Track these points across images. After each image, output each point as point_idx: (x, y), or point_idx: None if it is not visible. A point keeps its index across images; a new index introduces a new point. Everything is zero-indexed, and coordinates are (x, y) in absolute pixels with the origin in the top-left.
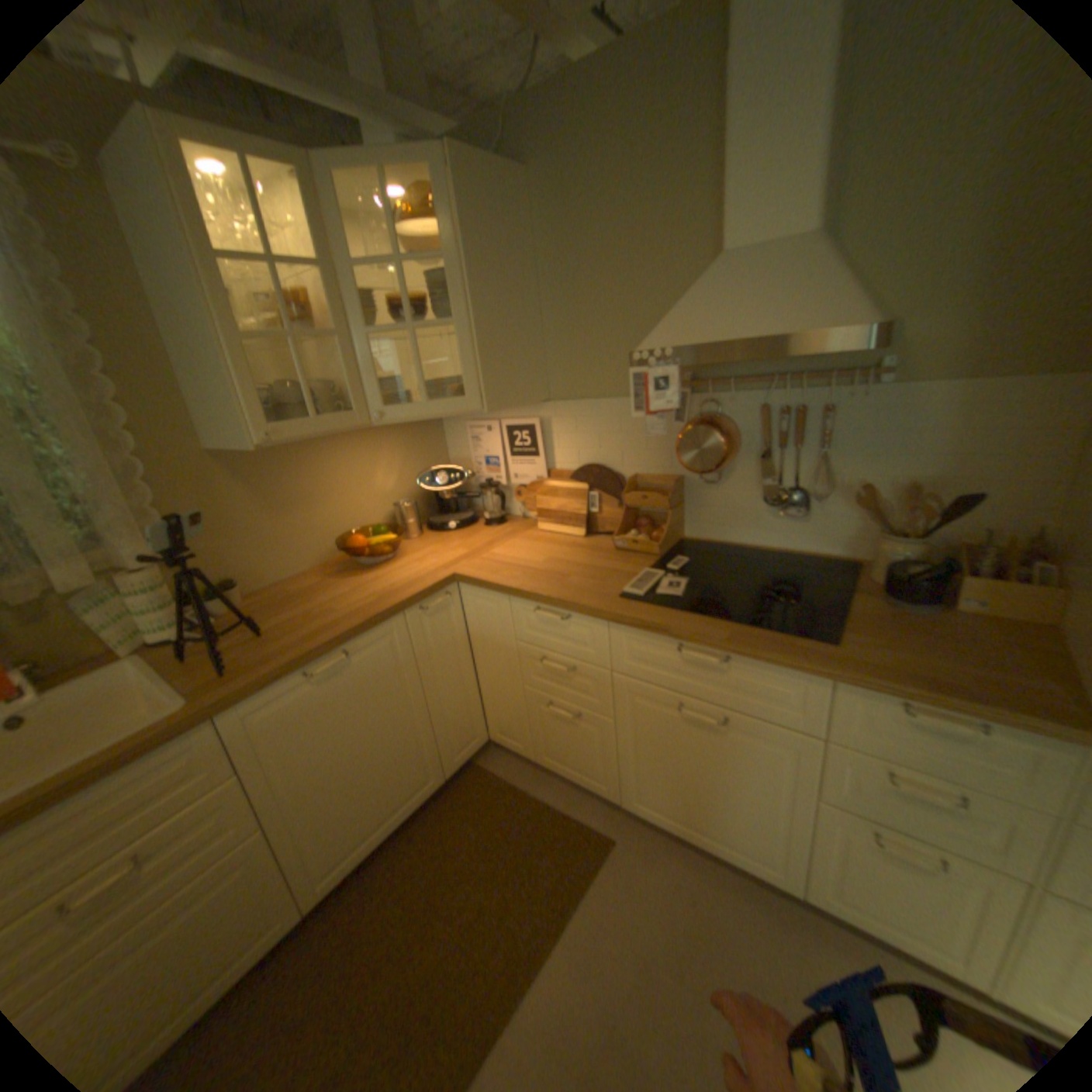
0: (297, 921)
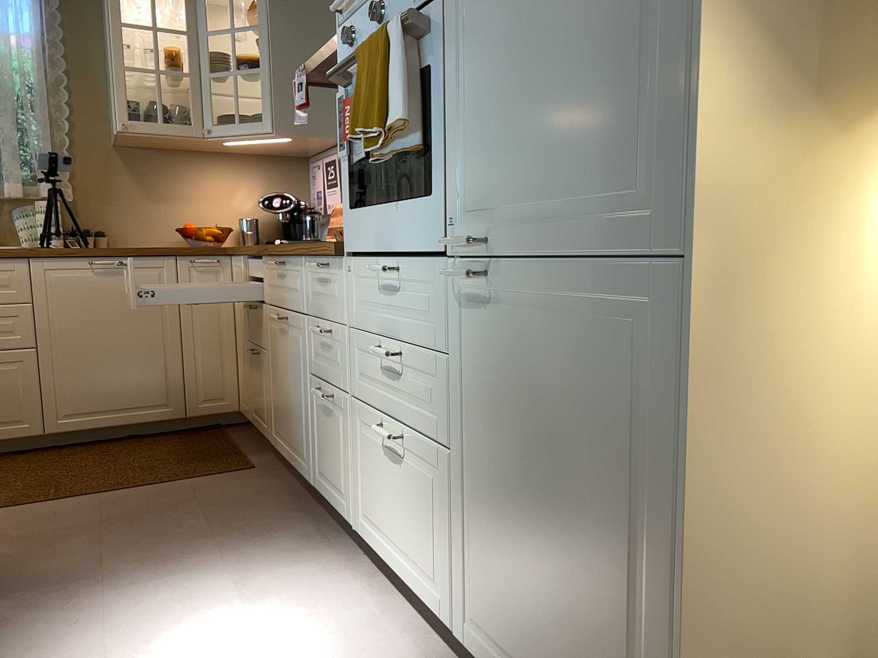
0: (40, 435)
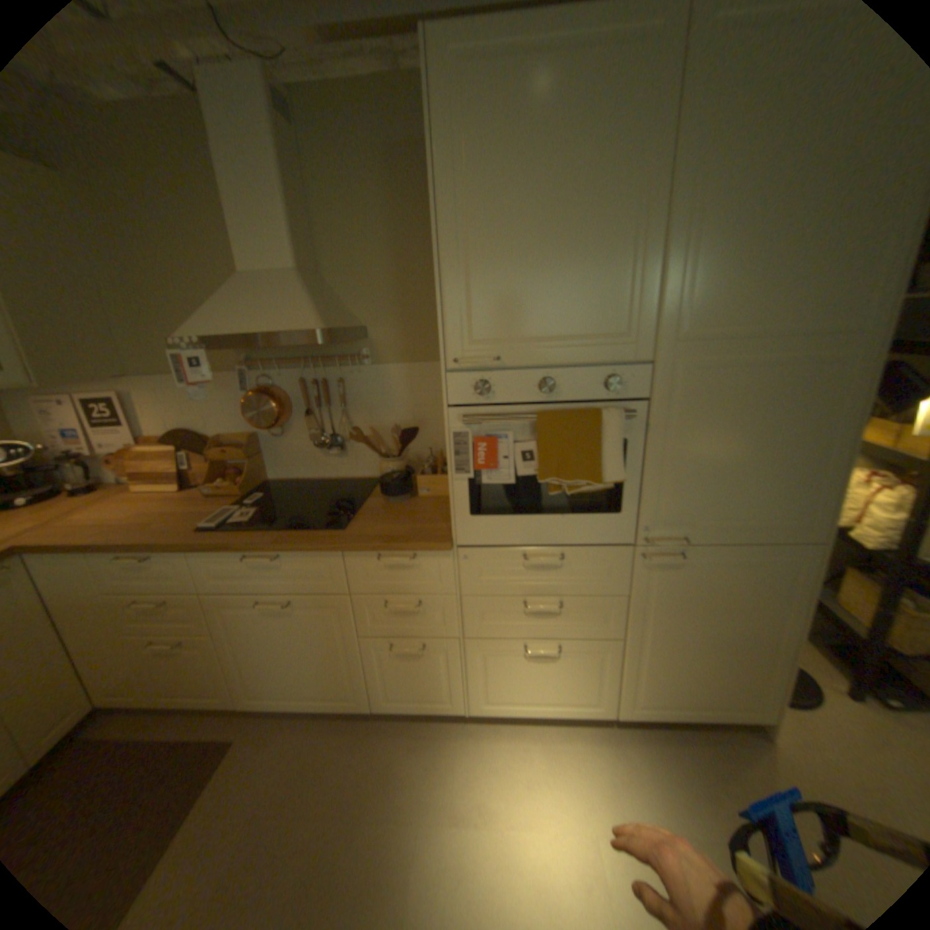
0: None
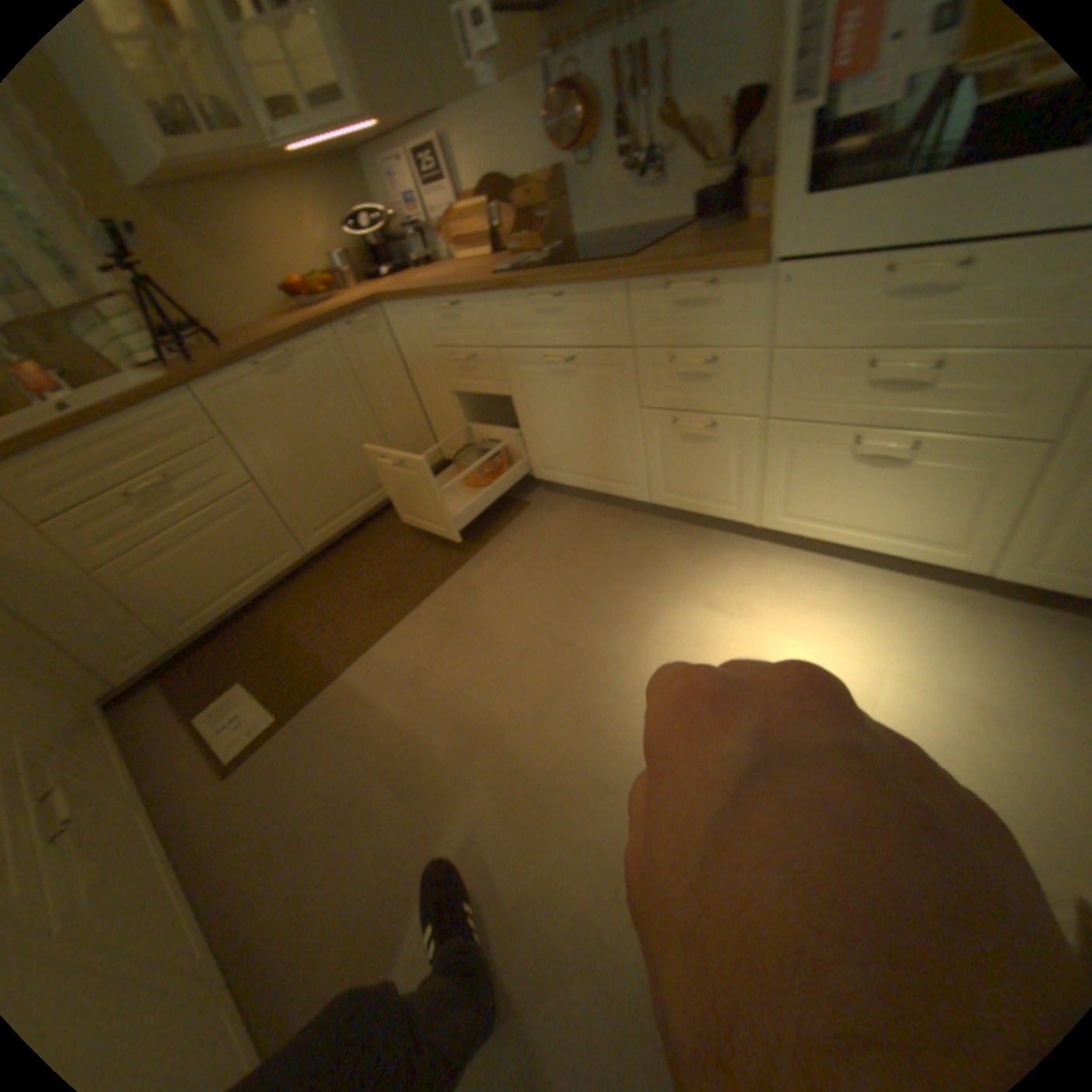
0: (301, 556)
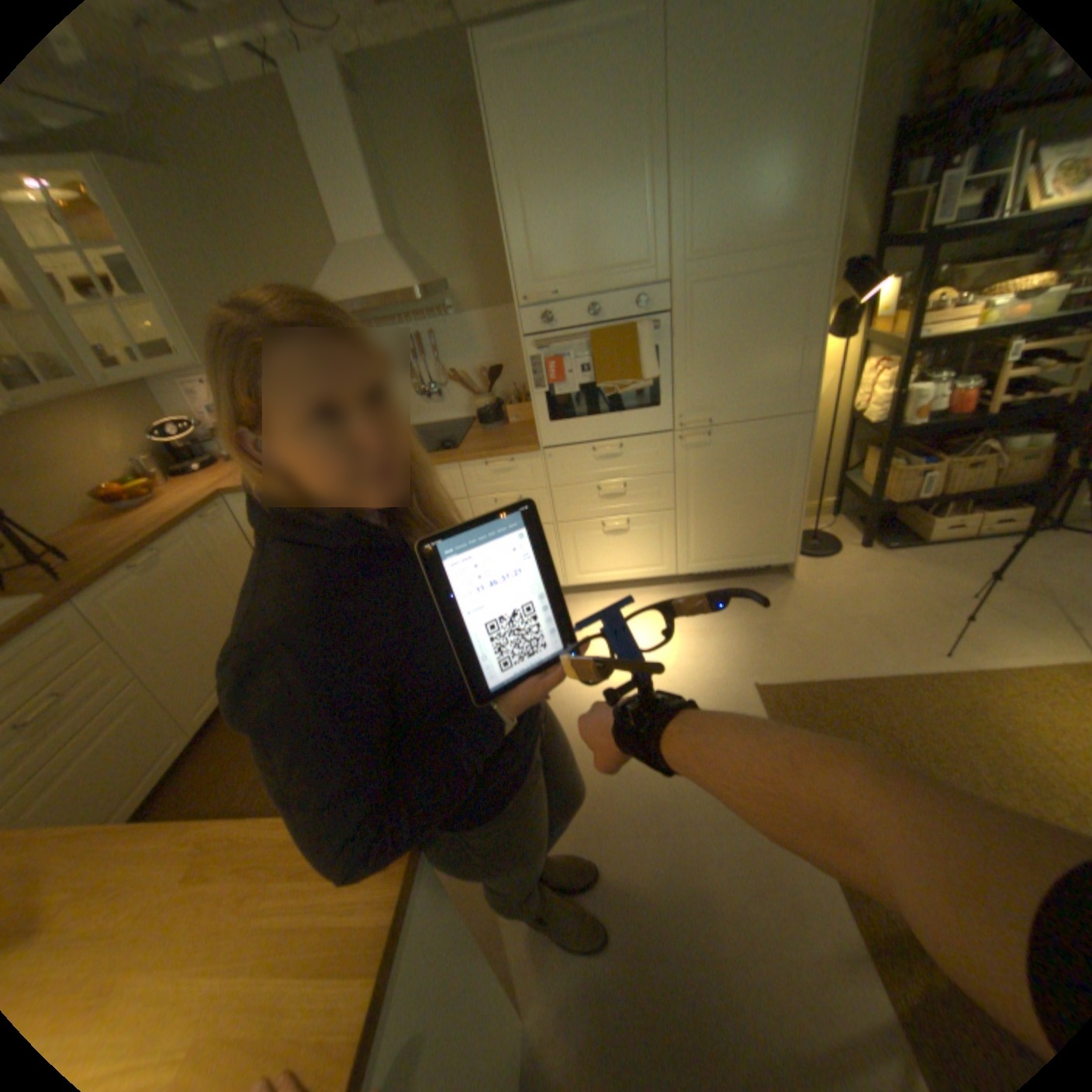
0: (187, 744)
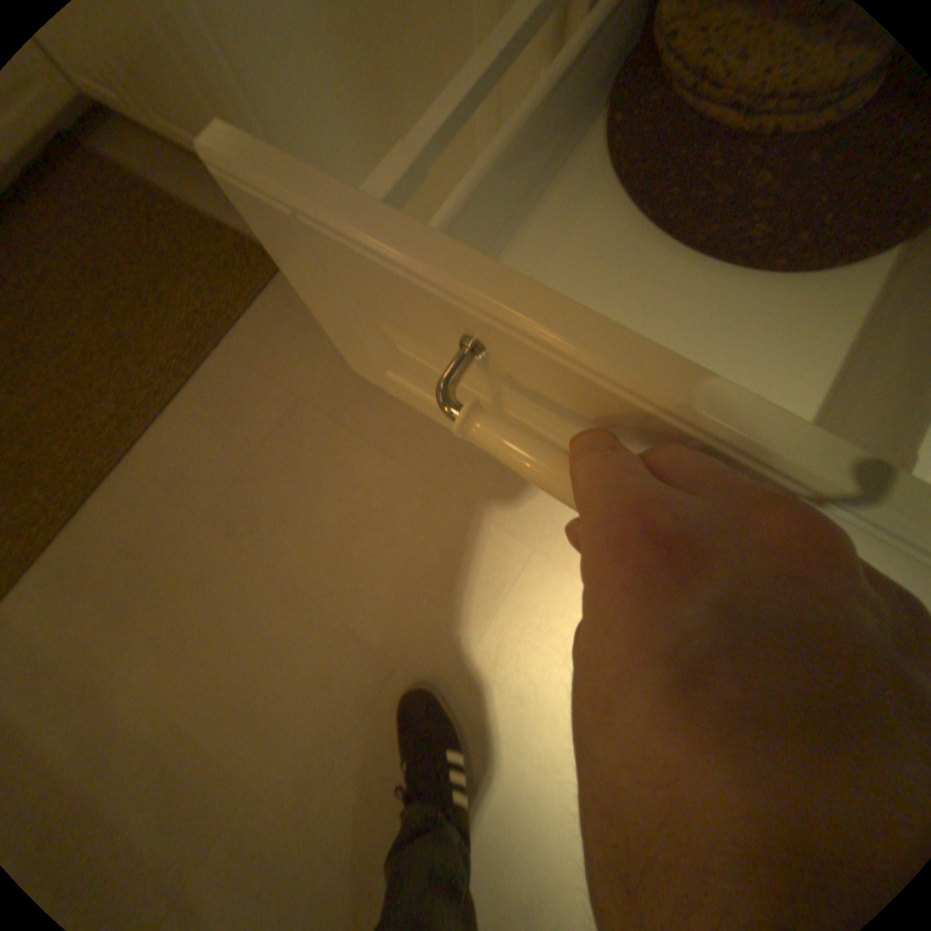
0: None
